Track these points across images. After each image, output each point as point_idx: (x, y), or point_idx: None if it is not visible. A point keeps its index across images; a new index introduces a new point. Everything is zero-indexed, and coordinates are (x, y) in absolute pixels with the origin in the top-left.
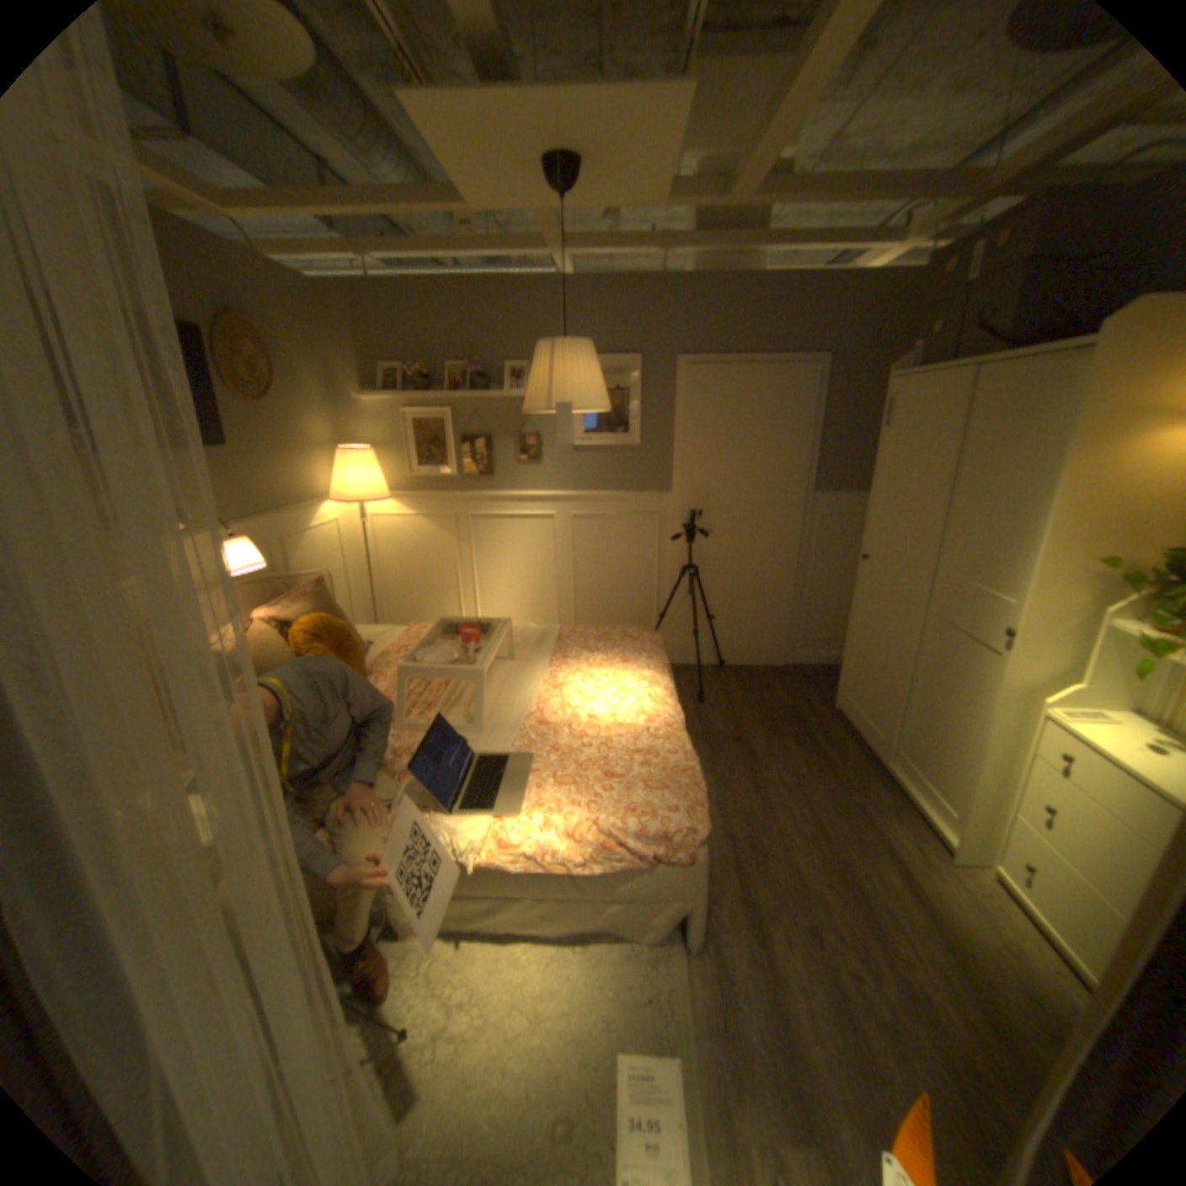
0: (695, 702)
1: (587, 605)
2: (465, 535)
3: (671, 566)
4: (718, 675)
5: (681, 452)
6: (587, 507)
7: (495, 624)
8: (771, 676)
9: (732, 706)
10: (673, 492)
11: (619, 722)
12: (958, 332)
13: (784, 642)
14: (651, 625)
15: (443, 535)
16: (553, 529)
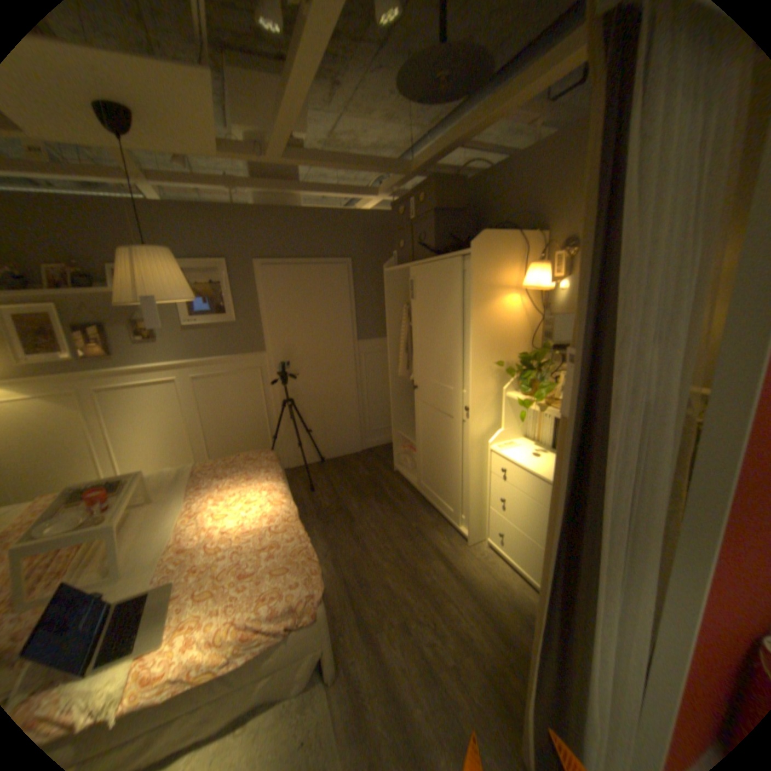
0: (309, 490)
1: (217, 441)
2: (91, 407)
3: (275, 401)
4: (322, 467)
5: (267, 323)
6: (202, 369)
7: (125, 479)
8: (355, 458)
9: (333, 486)
10: (267, 351)
11: (247, 529)
12: (412, 246)
13: (359, 435)
14: (269, 444)
15: (67, 410)
16: (176, 389)
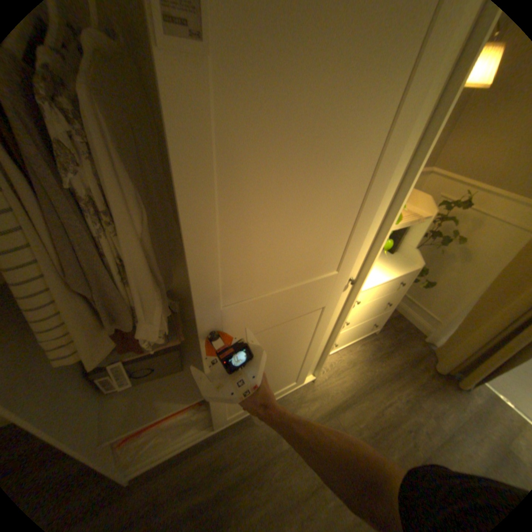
0: None
1: None
2: None
3: None
4: None
5: None
6: None
7: None
8: None
9: None
10: None
11: None
12: None
13: None
14: None
15: None
16: None
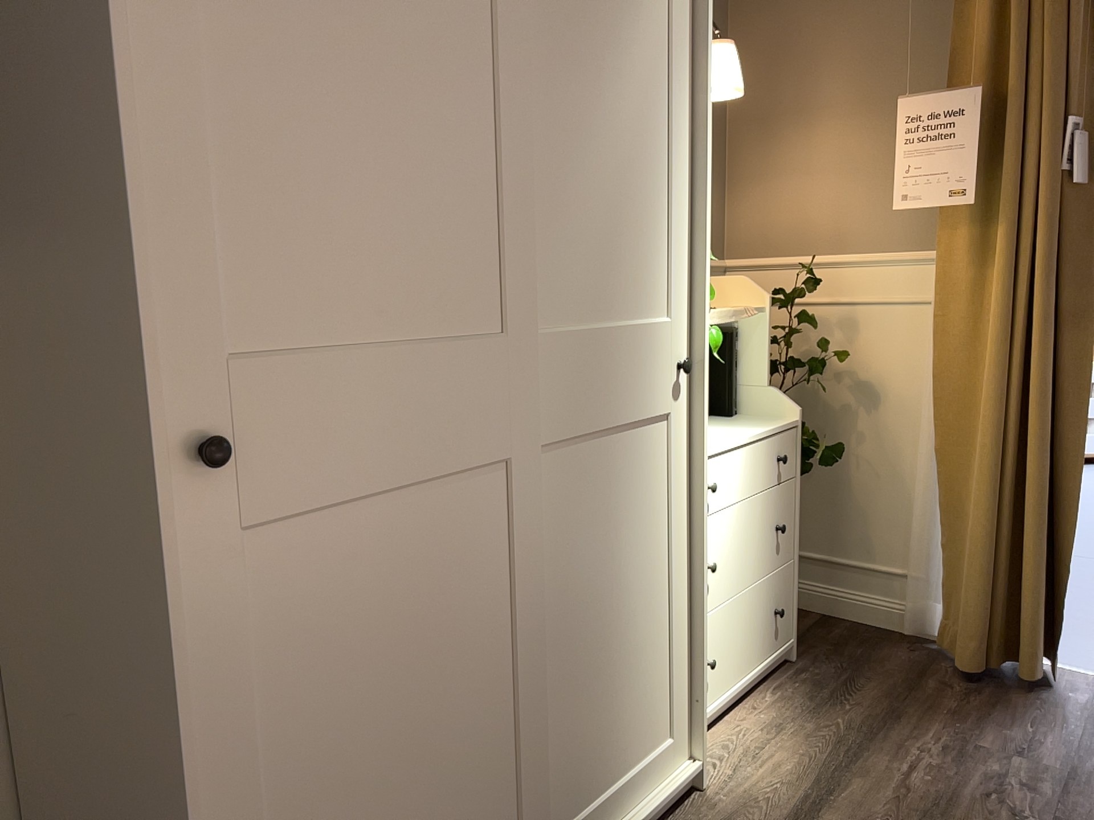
0: None
1: None
2: None
3: None
4: None
5: None
6: None
7: None
8: None
9: None
10: None
11: None
12: None
13: None
14: None
15: None
16: None
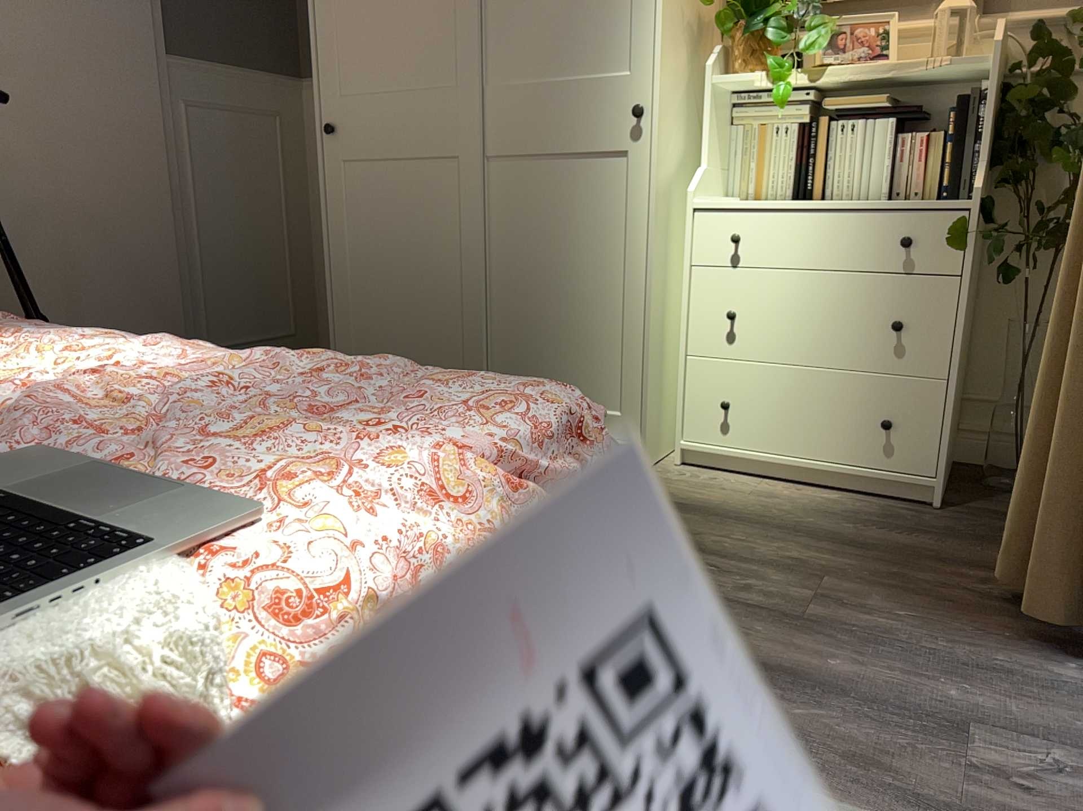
0: None
1: None
2: None
3: None
4: None
5: None
6: None
7: None
8: None
9: None
10: None
11: (170, 375)
12: None
13: None
14: None
15: None
16: None
